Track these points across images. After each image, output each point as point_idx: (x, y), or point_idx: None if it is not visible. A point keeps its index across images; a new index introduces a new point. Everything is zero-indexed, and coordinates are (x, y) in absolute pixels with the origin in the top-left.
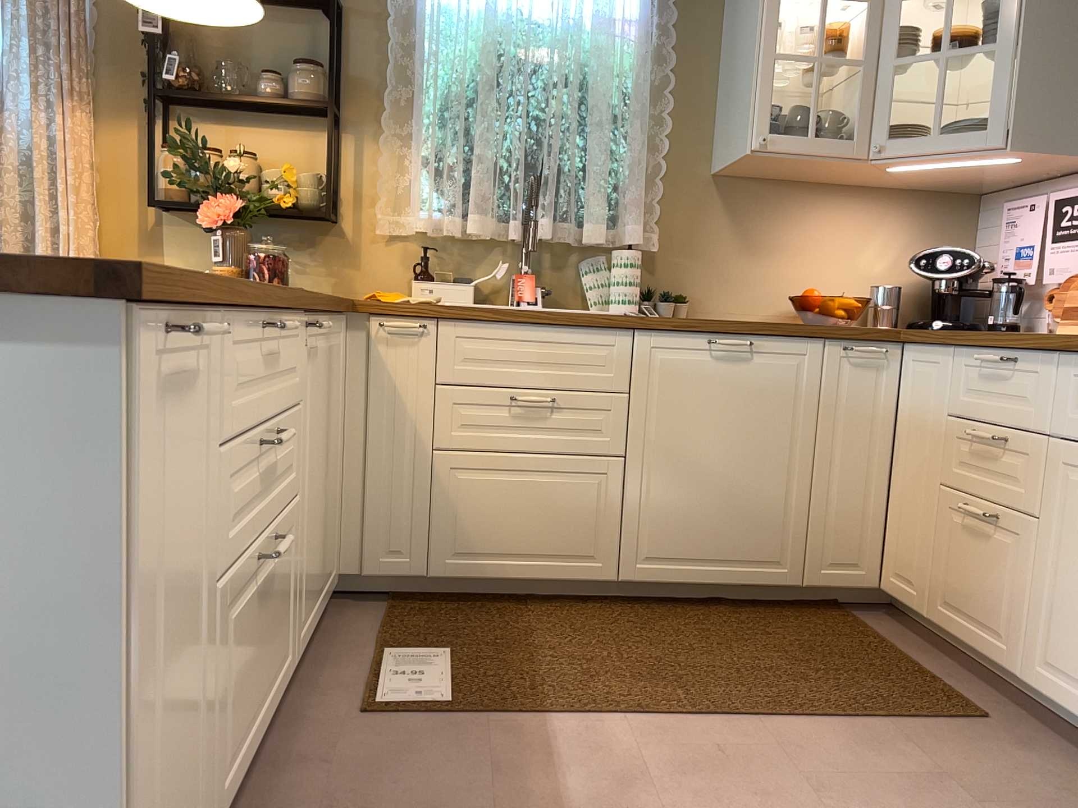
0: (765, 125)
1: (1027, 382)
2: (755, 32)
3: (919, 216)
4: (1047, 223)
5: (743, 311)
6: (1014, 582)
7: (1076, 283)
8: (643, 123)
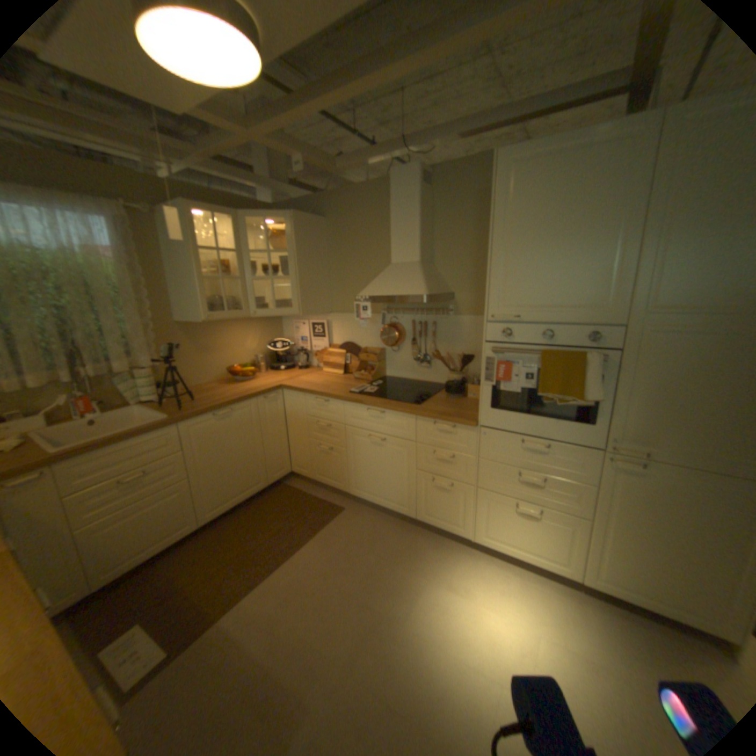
0: (203, 309)
1: (332, 407)
2: (186, 266)
3: (261, 324)
4: (307, 328)
5: (203, 379)
6: (340, 466)
7: (323, 352)
8: (128, 305)
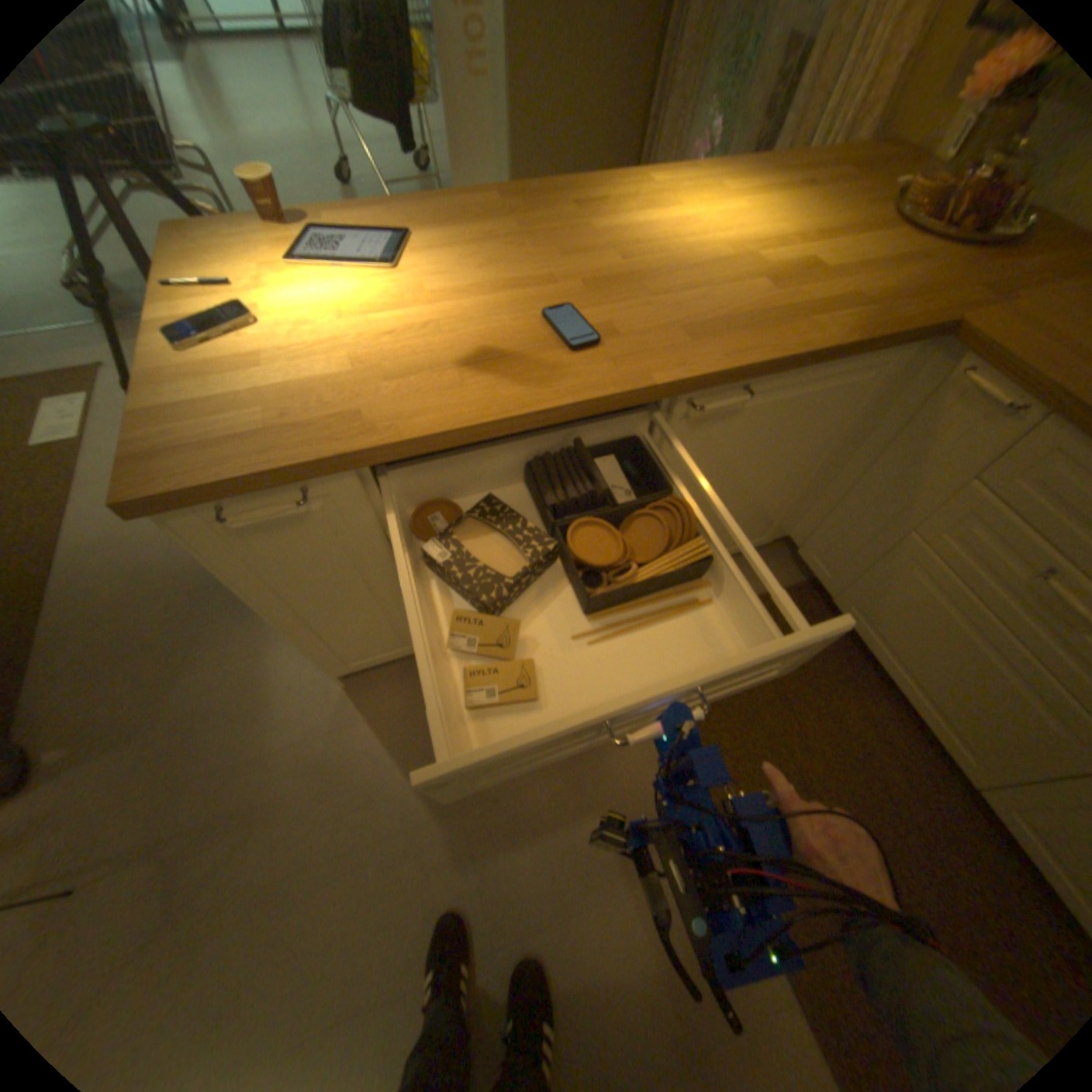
0: None
1: None
2: None
3: None
4: None
5: None
6: None
7: None
8: None
